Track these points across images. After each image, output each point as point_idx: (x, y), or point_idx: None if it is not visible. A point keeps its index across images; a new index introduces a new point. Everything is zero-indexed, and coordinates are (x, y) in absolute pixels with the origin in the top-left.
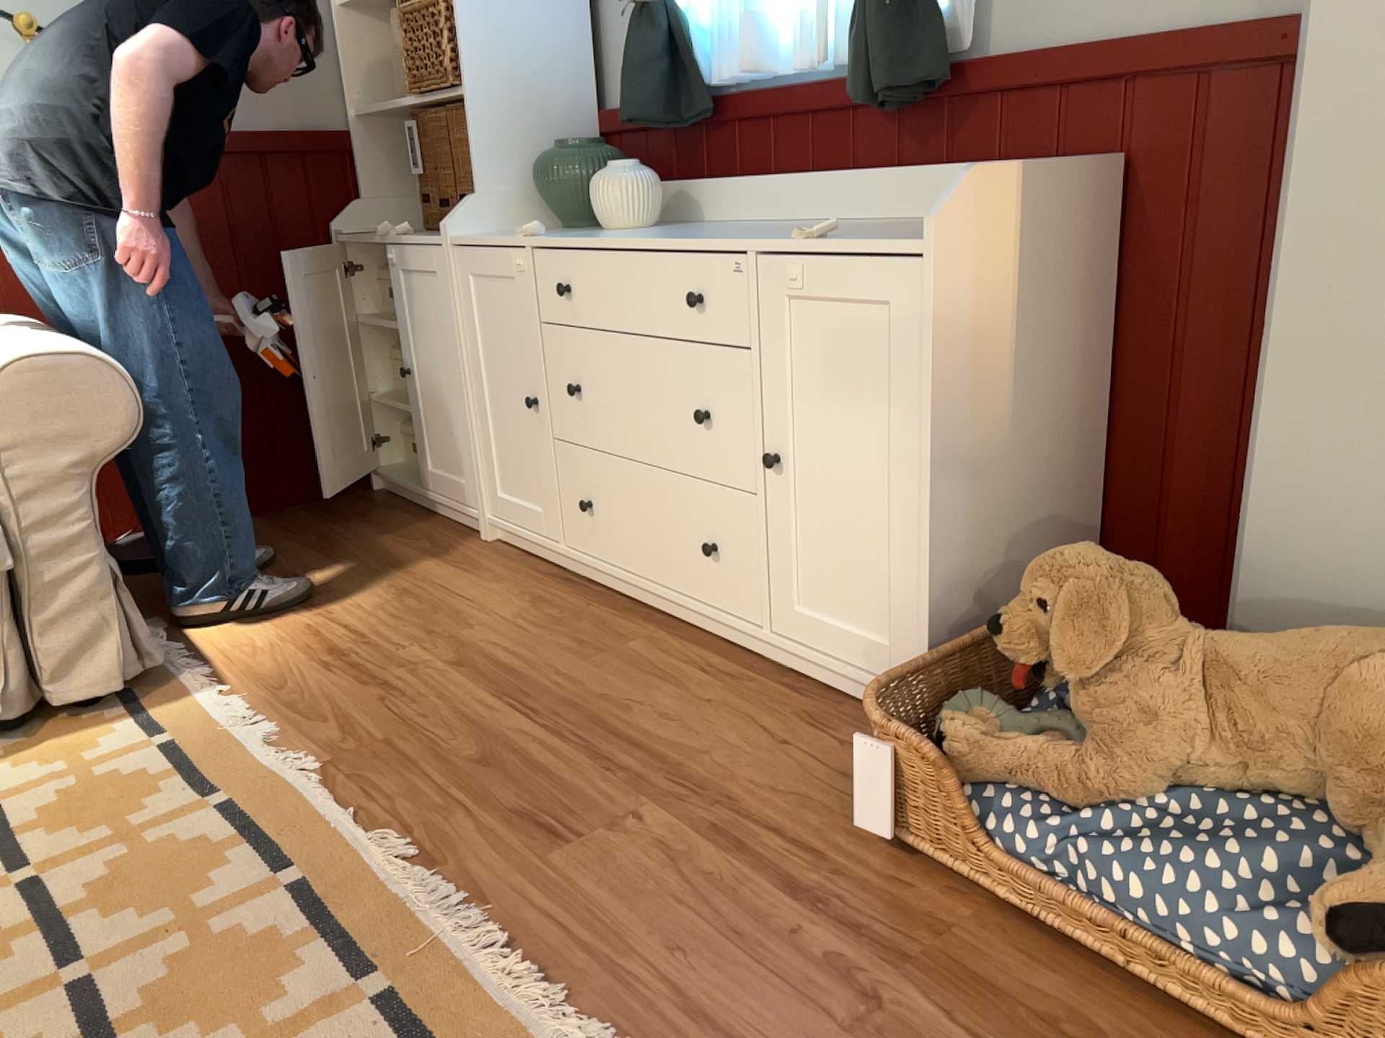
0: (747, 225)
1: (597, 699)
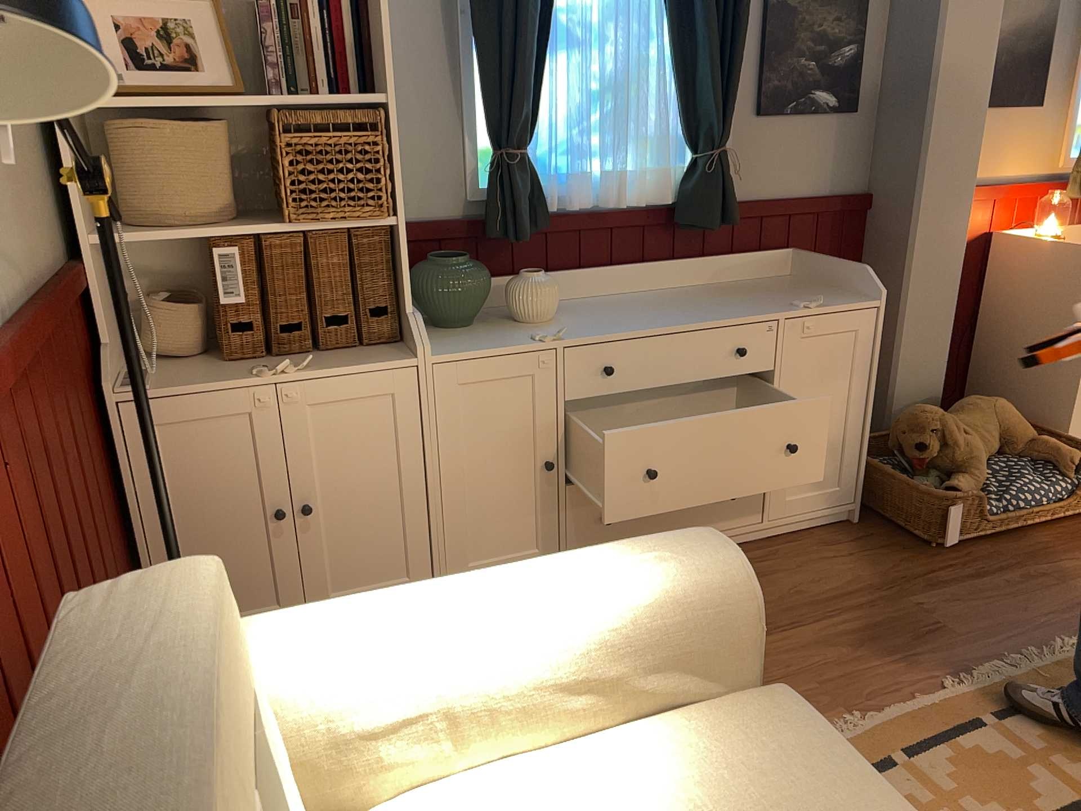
0: (600, 302)
1: (783, 601)
